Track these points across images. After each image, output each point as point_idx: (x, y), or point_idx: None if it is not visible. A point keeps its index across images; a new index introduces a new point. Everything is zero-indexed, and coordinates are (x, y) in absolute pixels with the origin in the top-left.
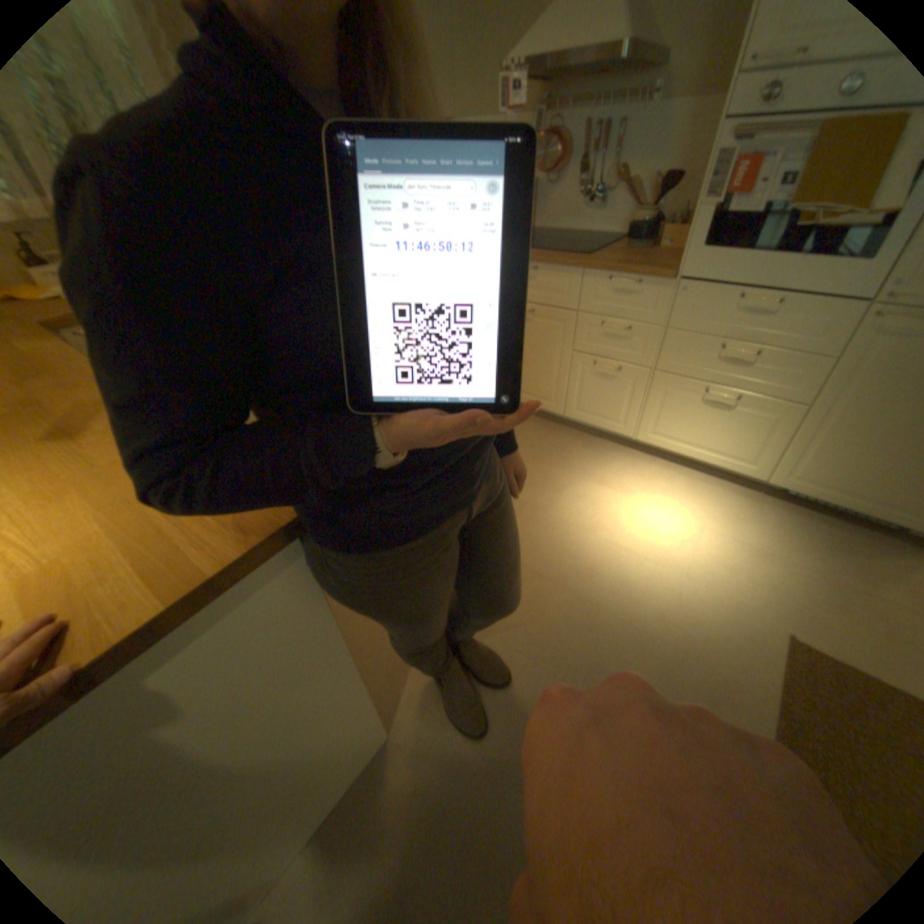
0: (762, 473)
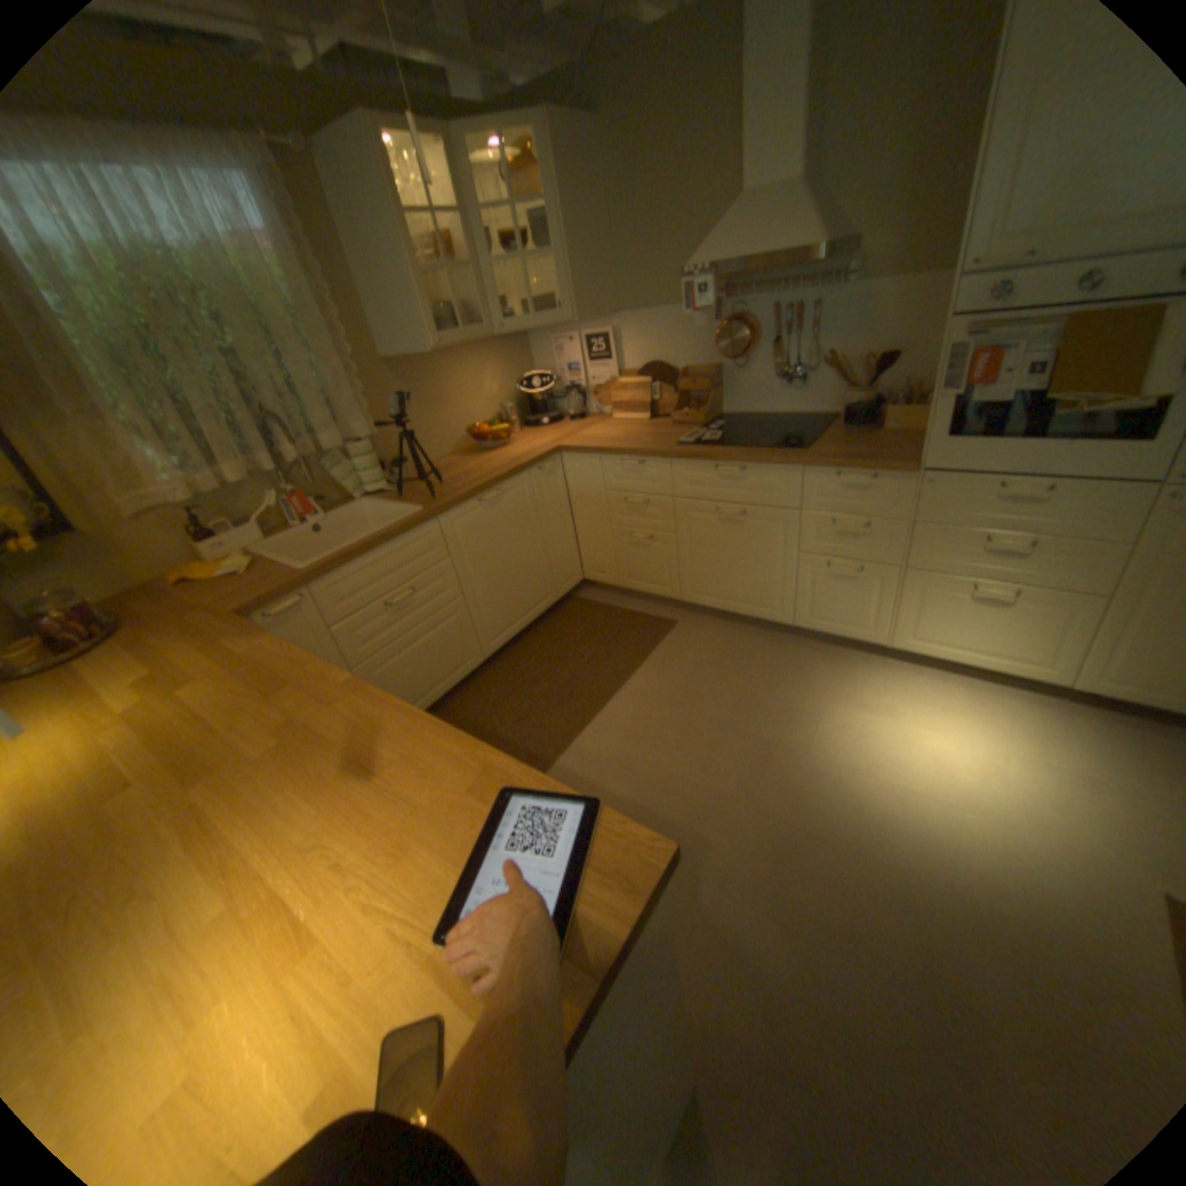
0: (1062, 679)
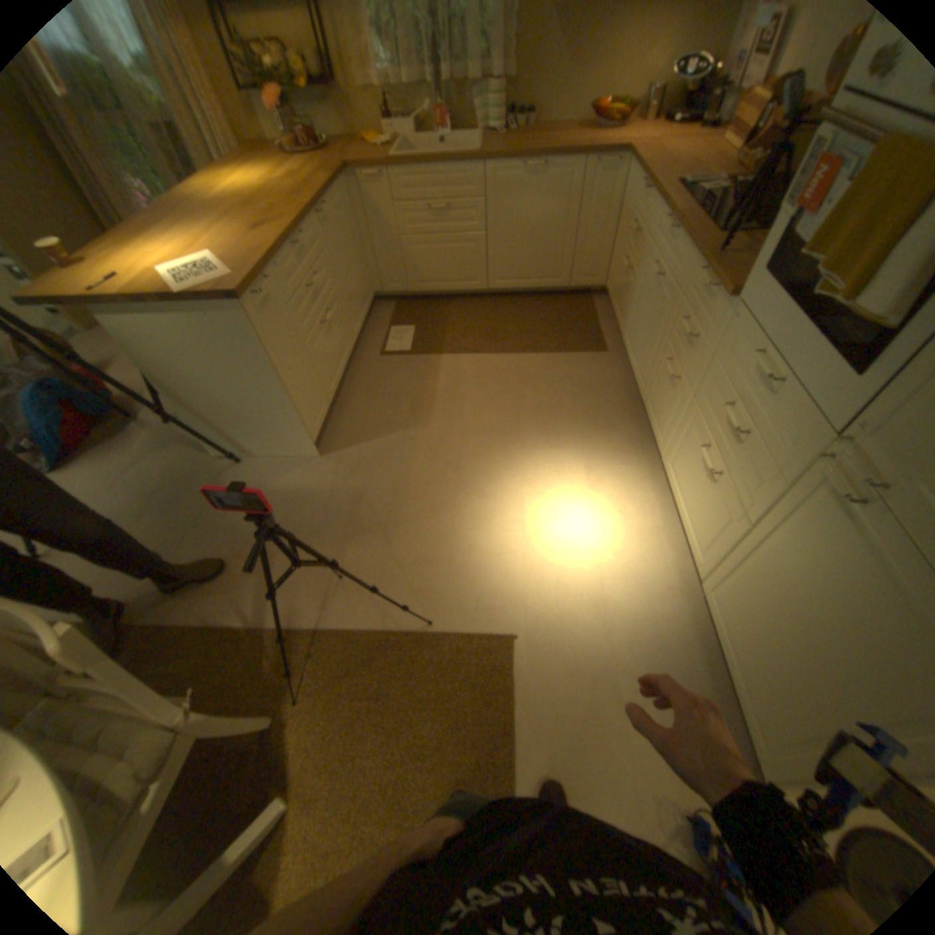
0: (698, 572)
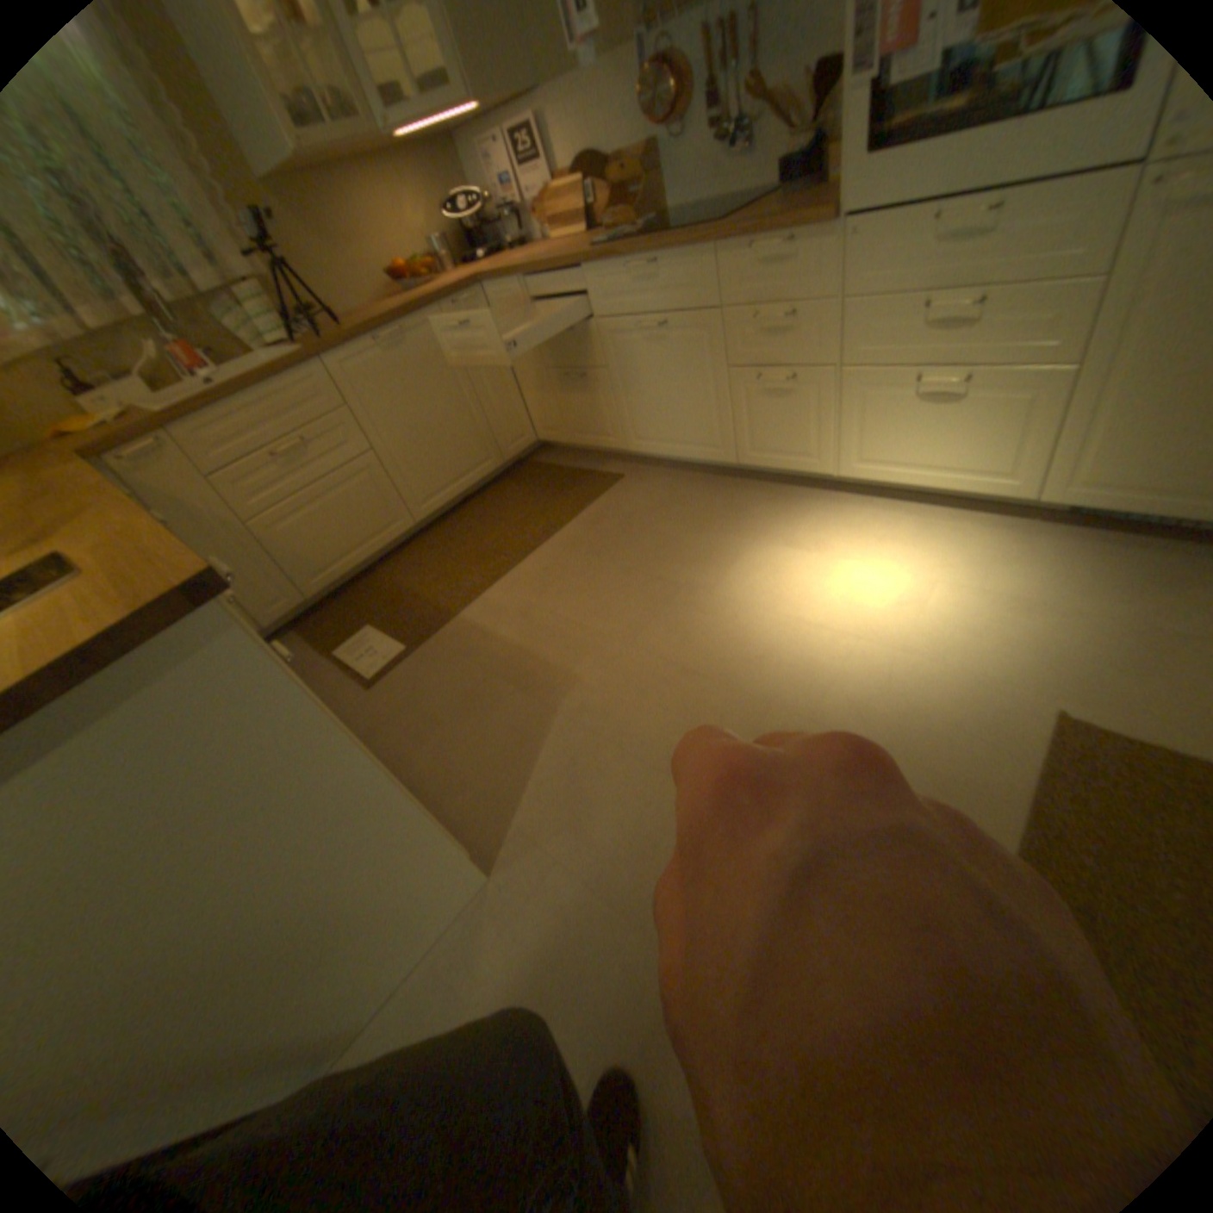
0: (1027, 489)
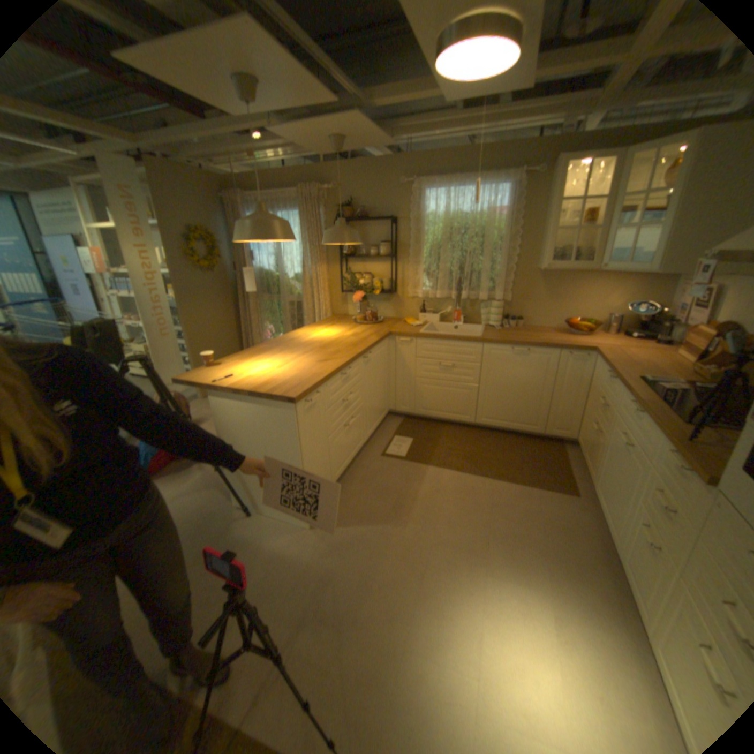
0: None
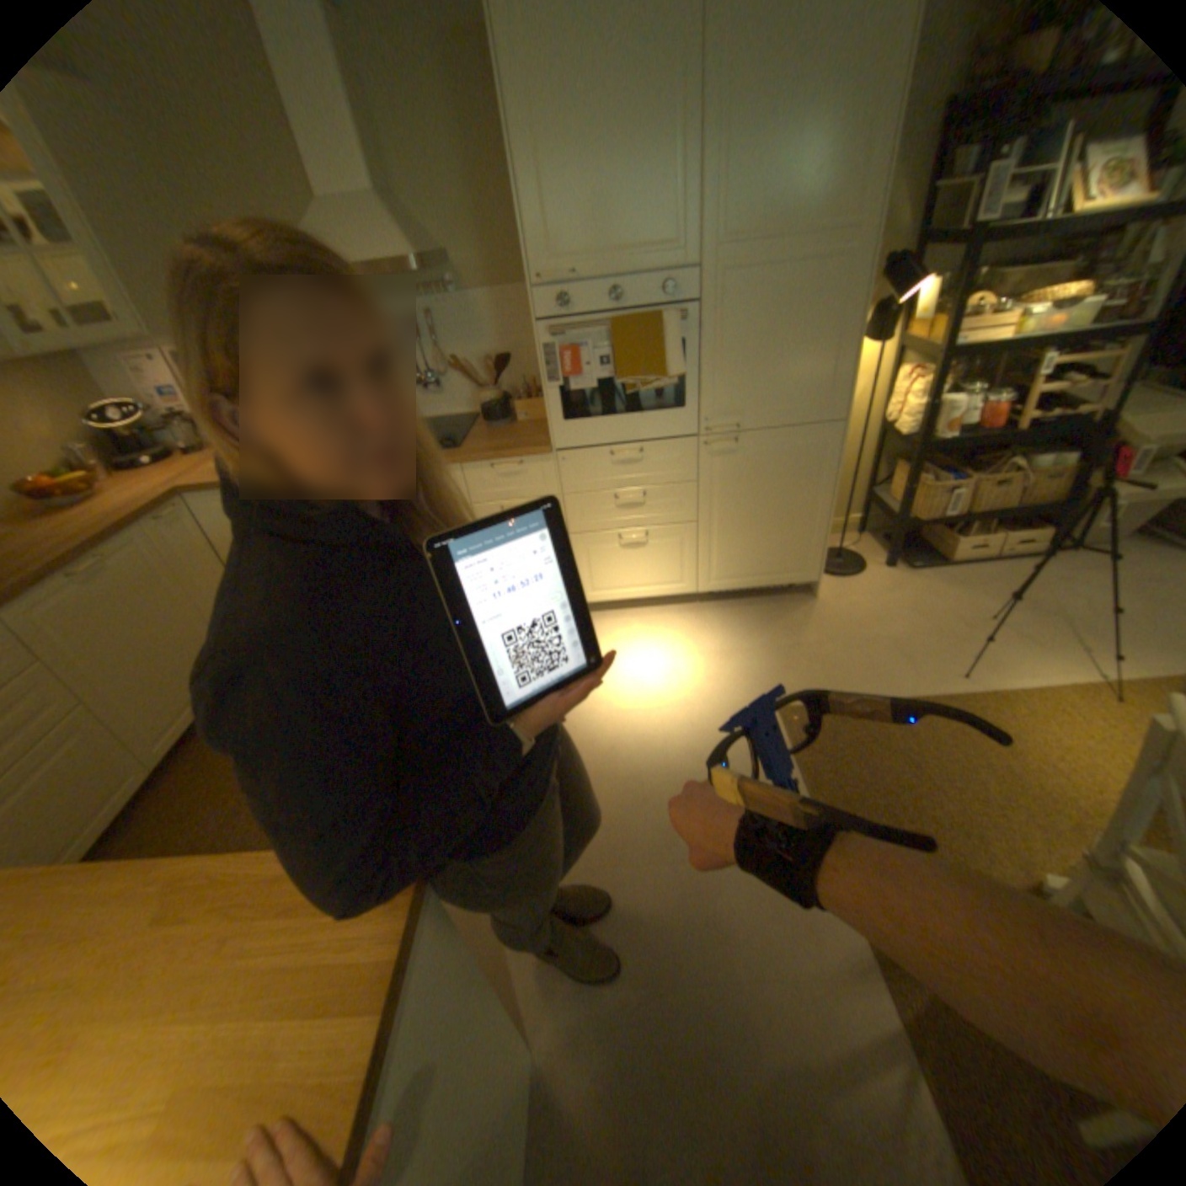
0: (688, 589)
